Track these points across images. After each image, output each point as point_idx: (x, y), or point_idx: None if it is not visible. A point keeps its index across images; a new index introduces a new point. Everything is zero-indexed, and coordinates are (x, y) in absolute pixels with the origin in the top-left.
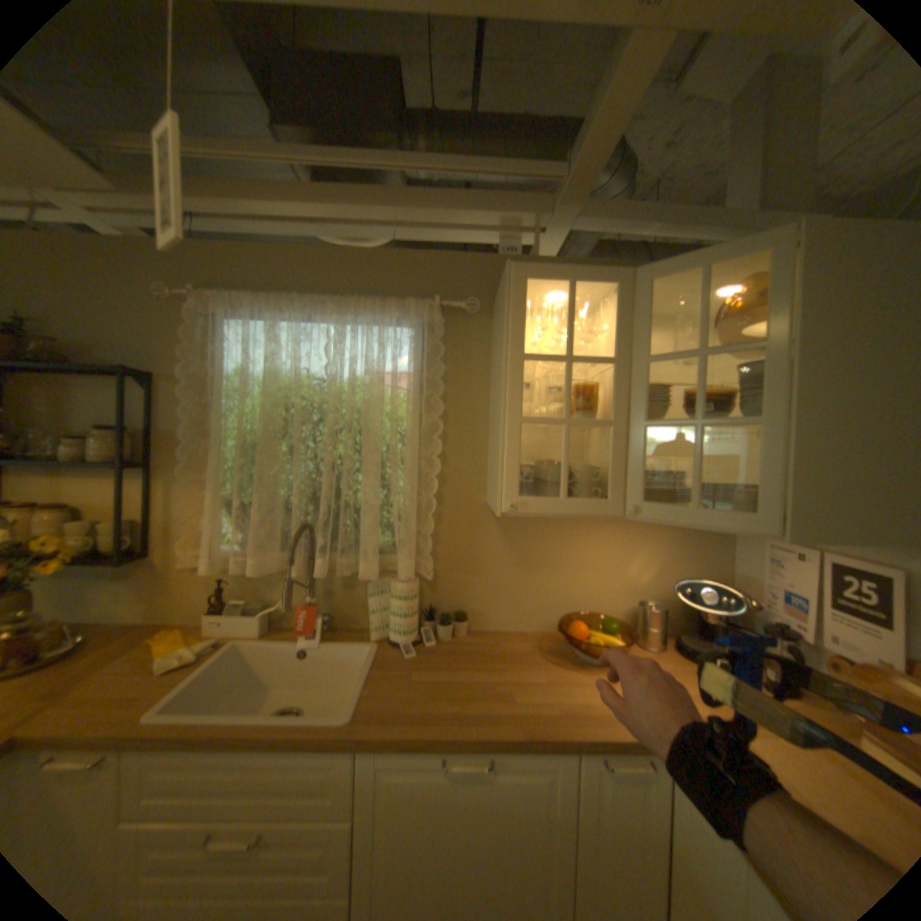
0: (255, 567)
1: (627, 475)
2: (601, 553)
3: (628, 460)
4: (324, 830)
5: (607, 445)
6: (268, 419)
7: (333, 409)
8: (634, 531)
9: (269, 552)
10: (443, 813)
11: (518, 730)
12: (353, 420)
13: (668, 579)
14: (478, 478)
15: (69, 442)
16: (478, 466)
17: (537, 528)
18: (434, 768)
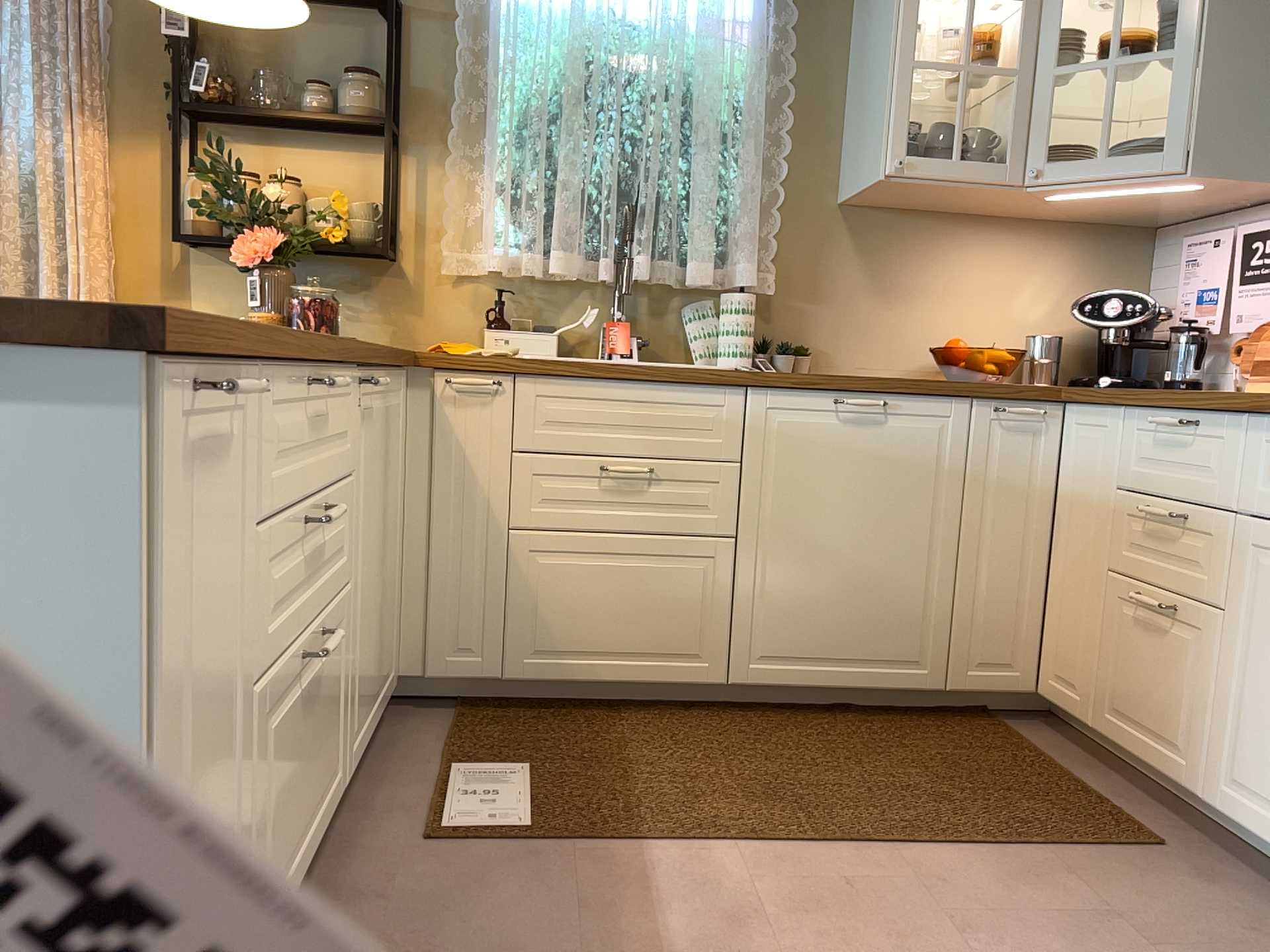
0: (561, 261)
1: (1029, 138)
2: (982, 277)
3: (1030, 119)
4: (715, 468)
5: (1004, 112)
6: (575, 69)
7: (659, 61)
8: (1025, 249)
9: (574, 246)
10: (834, 454)
11: (910, 378)
12: (682, 78)
13: (1064, 314)
14: (829, 171)
15: (318, 89)
16: (830, 155)
17: (902, 241)
18: (827, 407)
